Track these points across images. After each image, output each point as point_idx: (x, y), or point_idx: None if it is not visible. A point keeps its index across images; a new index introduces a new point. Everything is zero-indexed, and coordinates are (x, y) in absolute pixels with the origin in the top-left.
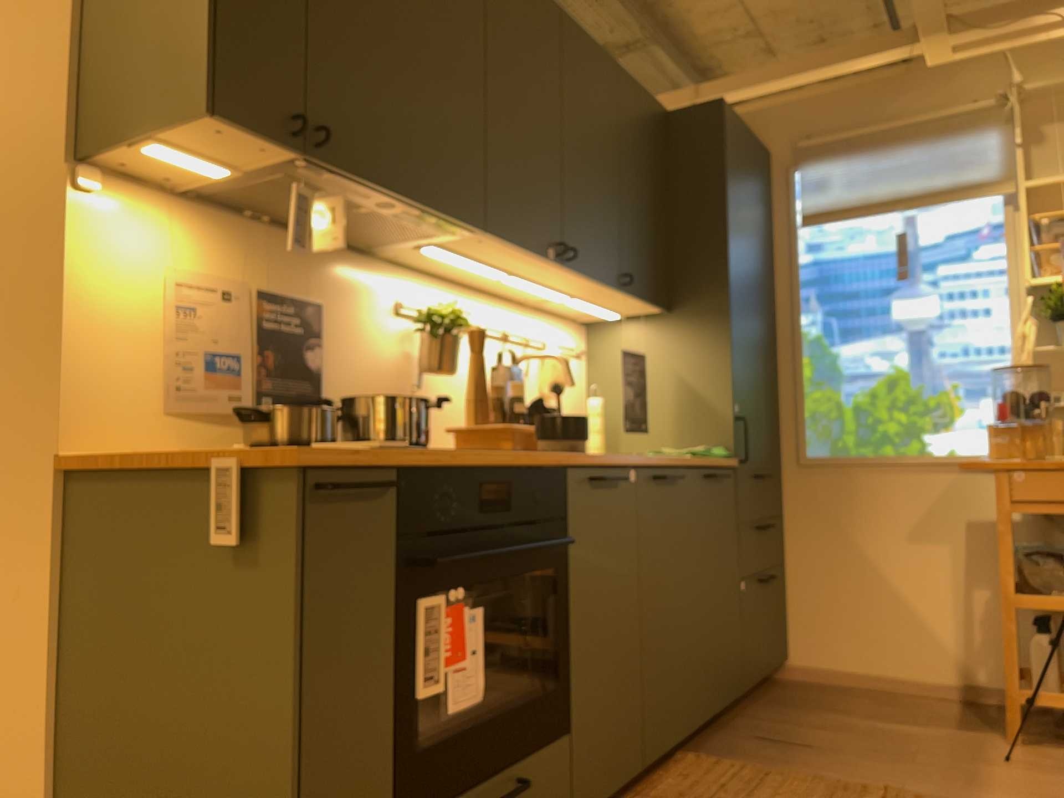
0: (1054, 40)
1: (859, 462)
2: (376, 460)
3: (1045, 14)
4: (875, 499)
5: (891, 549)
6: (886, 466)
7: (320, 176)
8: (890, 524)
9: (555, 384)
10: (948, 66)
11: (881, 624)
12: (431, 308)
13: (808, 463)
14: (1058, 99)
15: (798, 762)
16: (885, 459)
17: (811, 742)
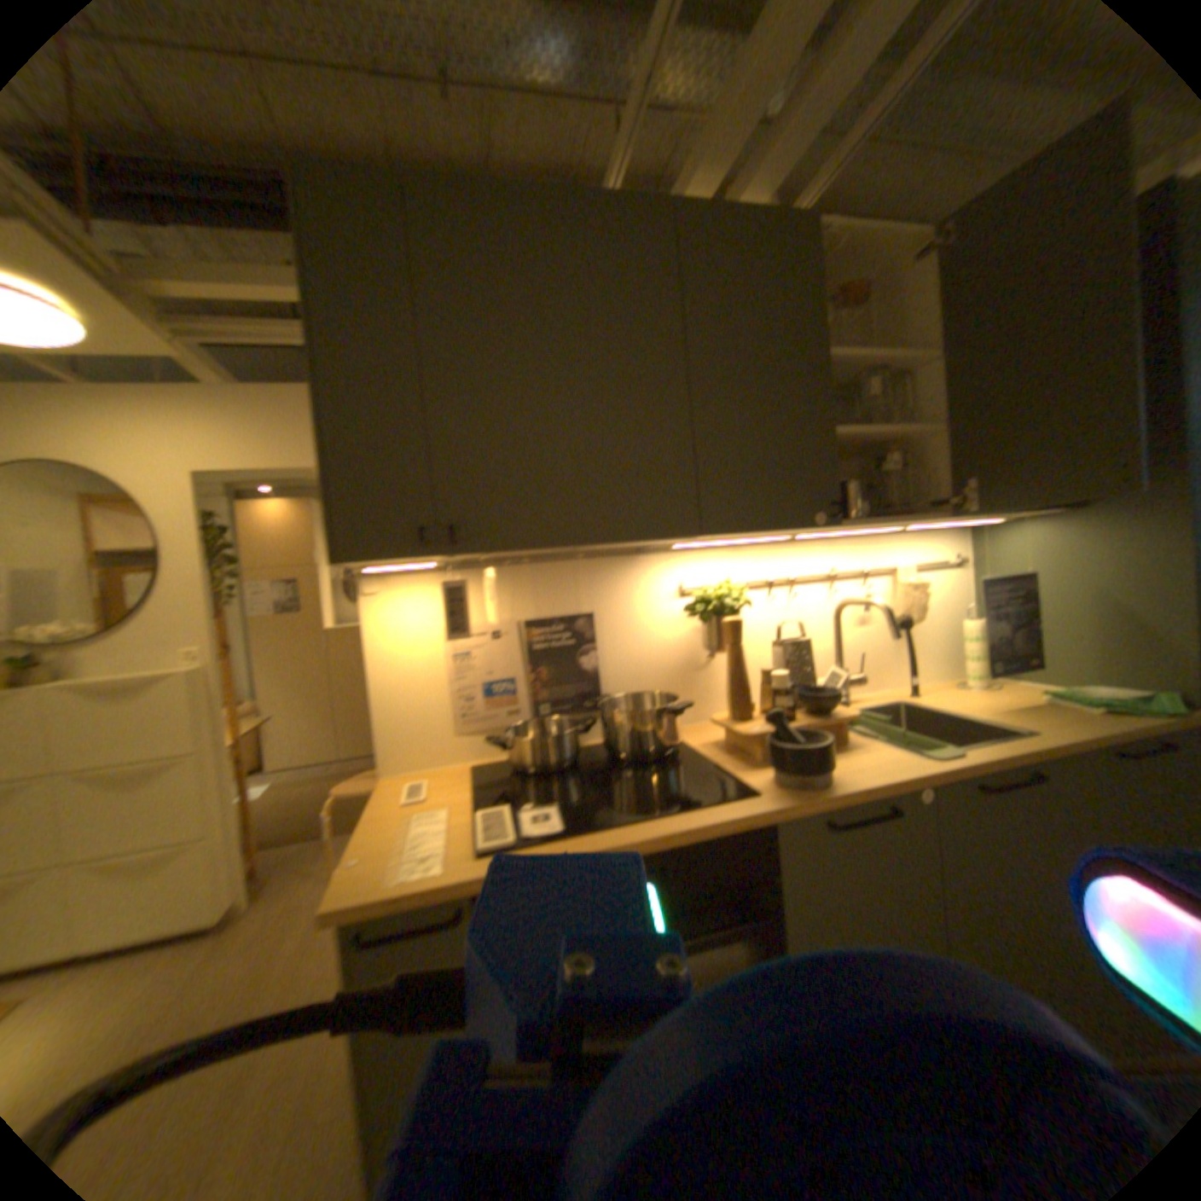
0: None
1: None
2: (435, 894)
3: None
4: None
5: None
6: None
7: (484, 554)
8: None
9: (903, 616)
10: None
11: None
12: (706, 589)
13: None
14: None
15: None
16: None
17: None
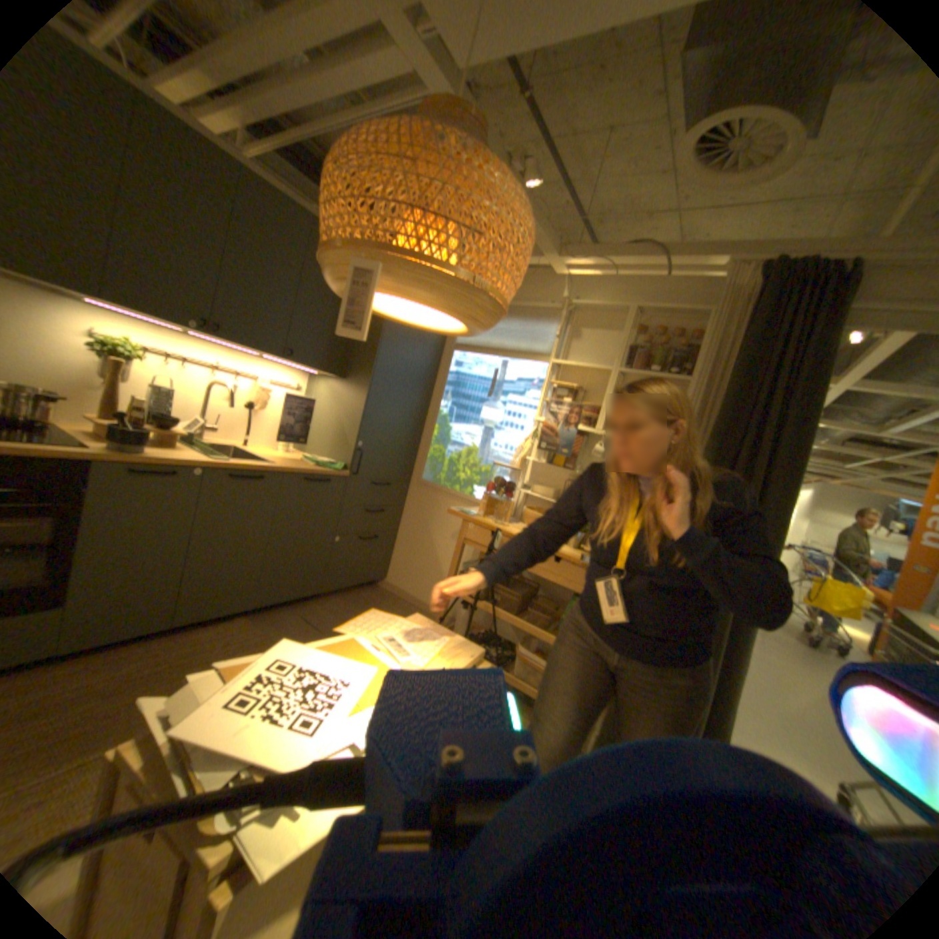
0: (606, 274)
1: (442, 488)
2: None
3: (600, 255)
4: (443, 510)
5: (442, 538)
6: (453, 495)
7: None
8: (445, 525)
9: (251, 402)
10: (551, 273)
11: (427, 574)
12: (108, 339)
13: (420, 481)
14: (595, 312)
15: (298, 638)
16: (452, 491)
17: (327, 627)
